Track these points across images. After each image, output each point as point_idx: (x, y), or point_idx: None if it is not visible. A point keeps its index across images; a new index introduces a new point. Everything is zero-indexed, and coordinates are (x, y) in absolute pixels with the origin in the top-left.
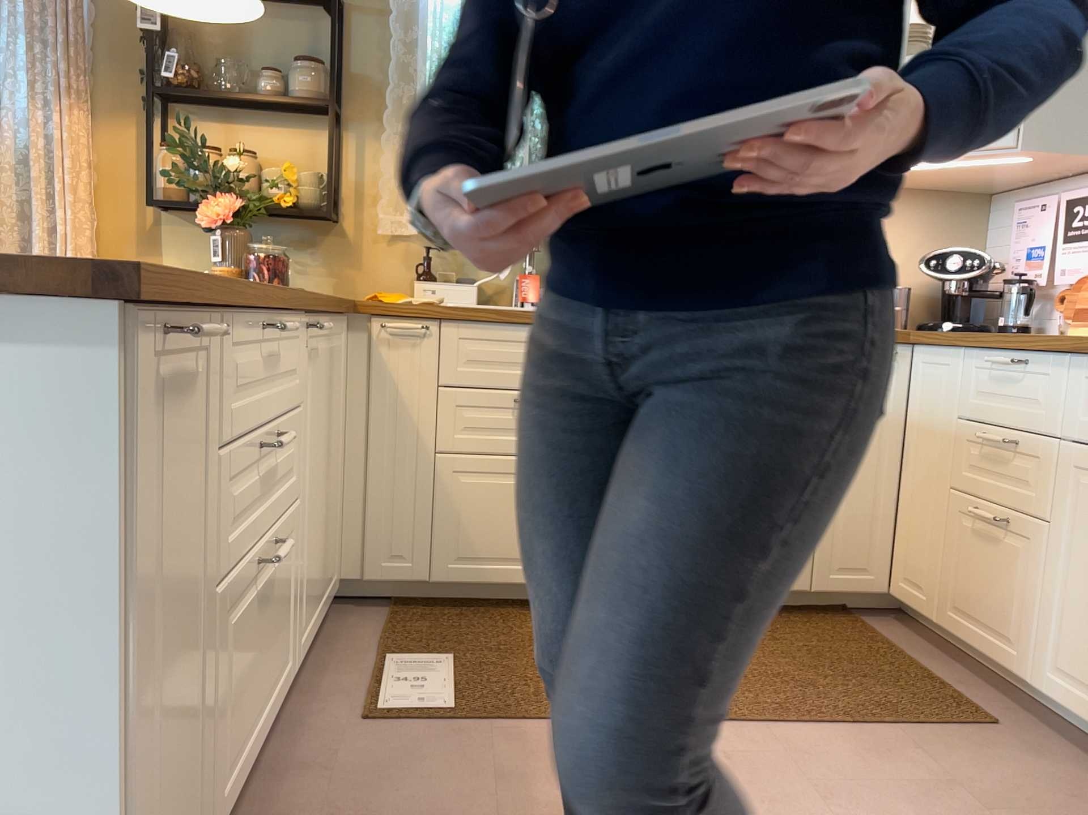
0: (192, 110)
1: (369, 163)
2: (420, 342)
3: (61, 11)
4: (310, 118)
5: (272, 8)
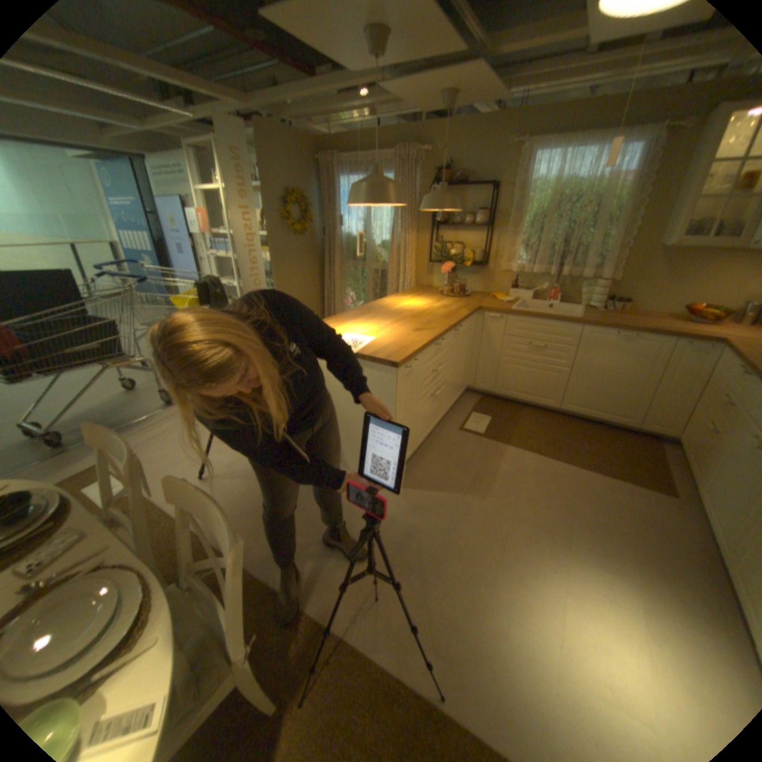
0: (443, 227)
1: (499, 244)
2: (499, 320)
3: (408, 201)
4: (481, 228)
5: (472, 187)
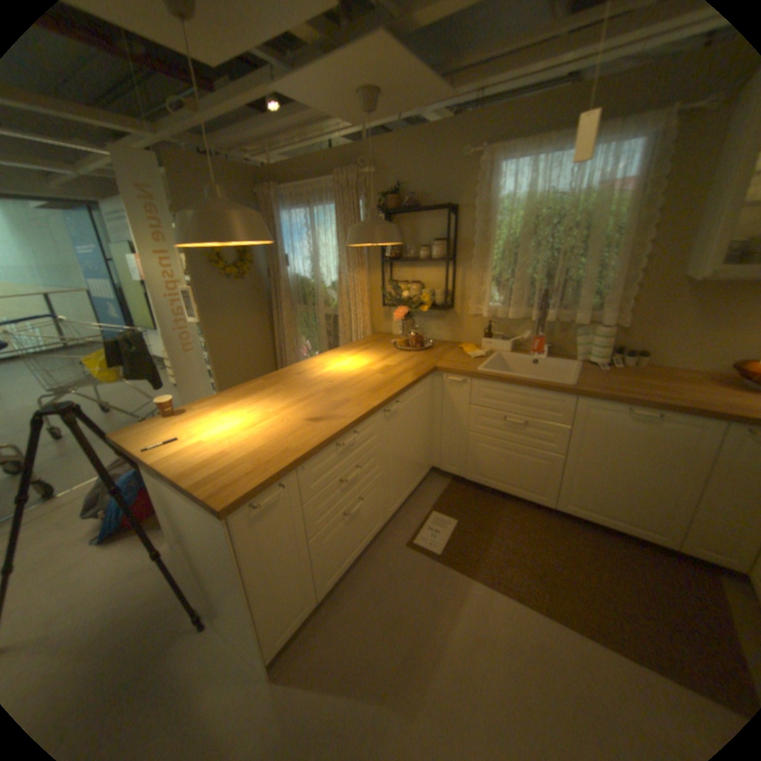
0: (397, 263)
1: (465, 281)
2: (462, 385)
3: None
4: (441, 262)
5: (425, 213)
